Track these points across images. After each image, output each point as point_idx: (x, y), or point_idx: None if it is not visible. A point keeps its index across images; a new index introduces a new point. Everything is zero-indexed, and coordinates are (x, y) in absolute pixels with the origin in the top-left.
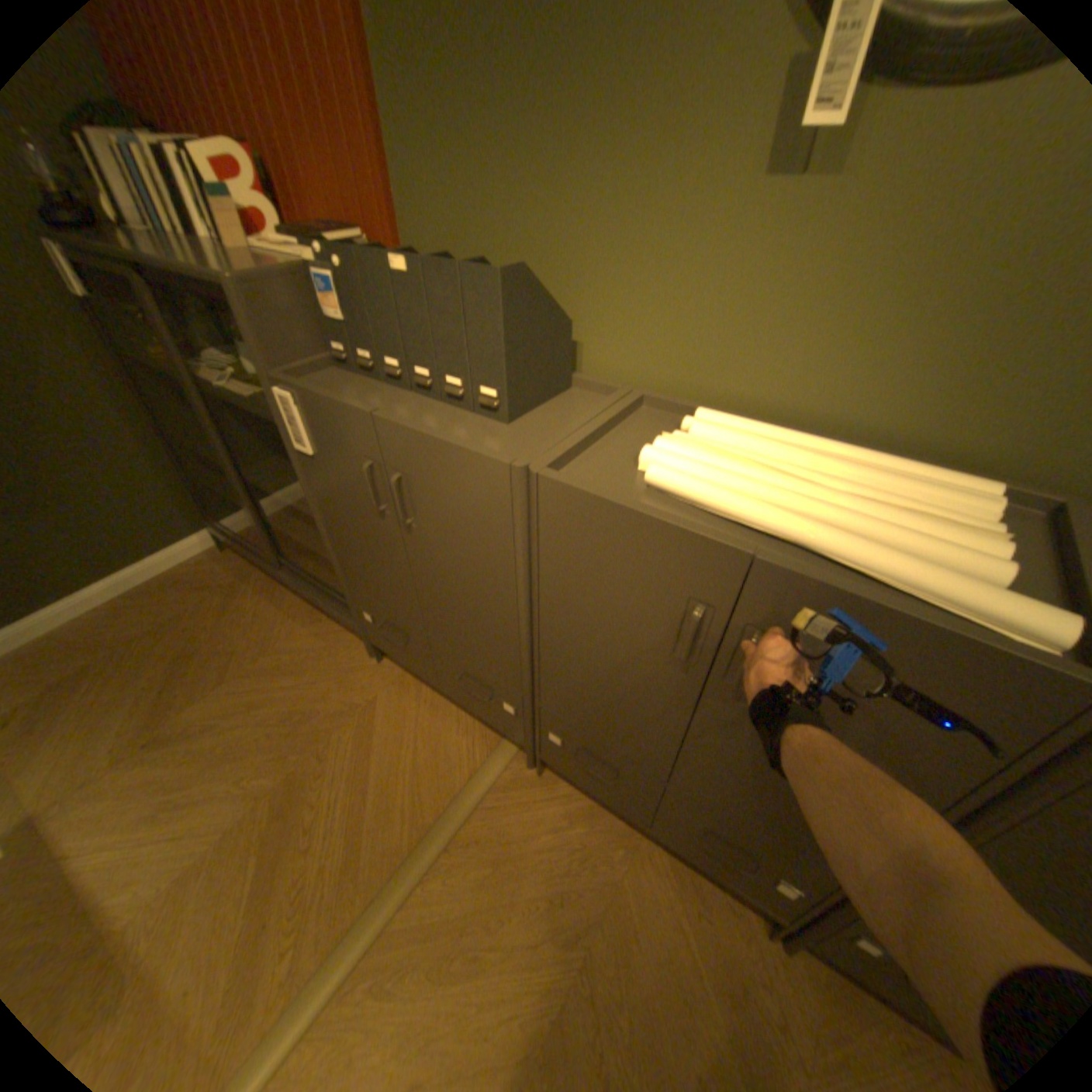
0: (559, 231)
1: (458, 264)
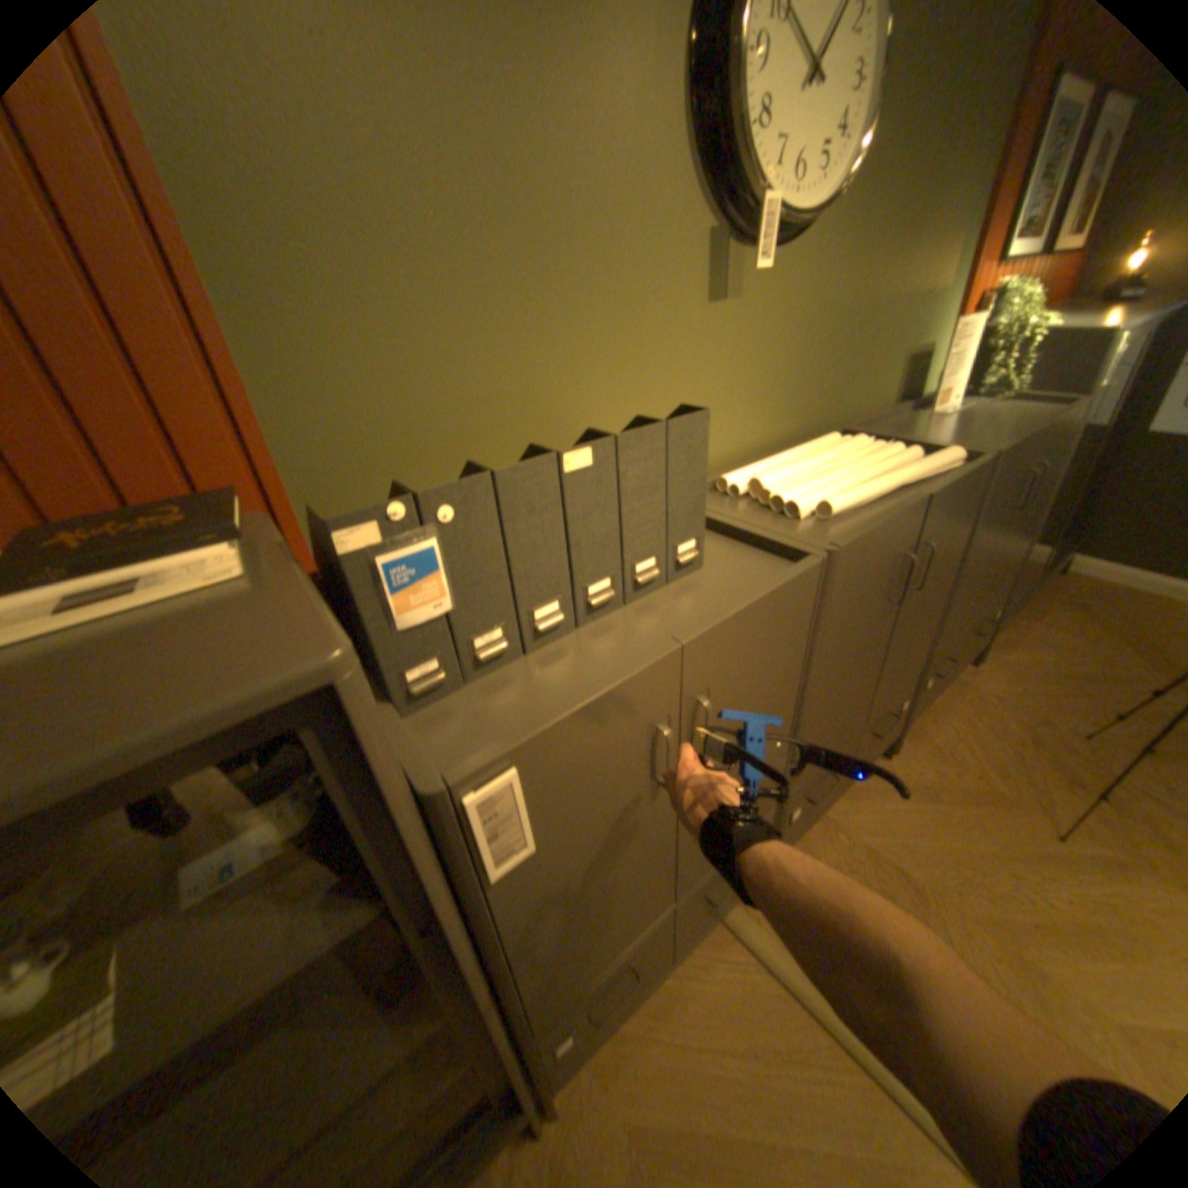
0: (563, 385)
1: (667, 424)
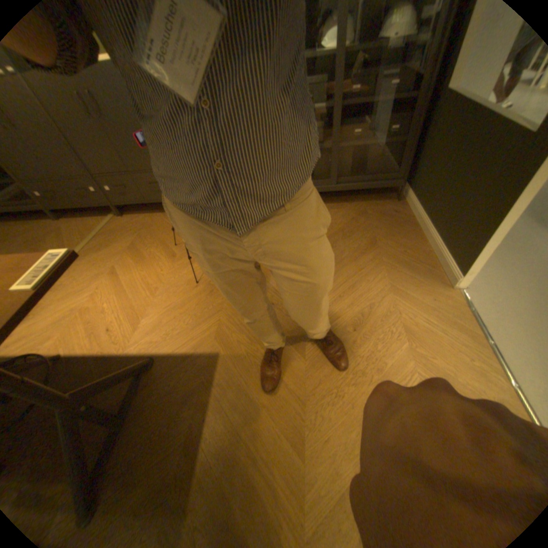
0: None
1: None
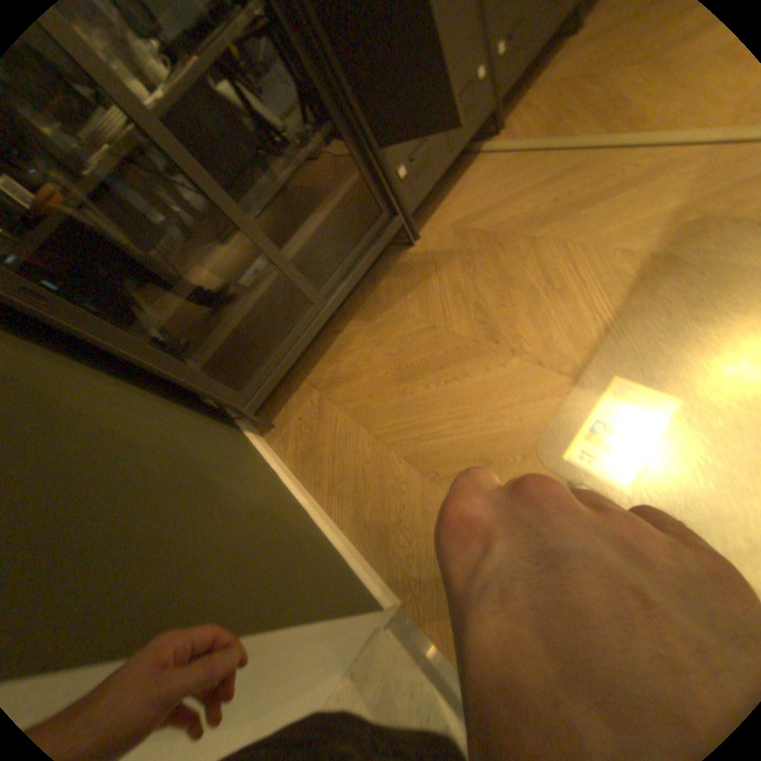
0: None
1: None
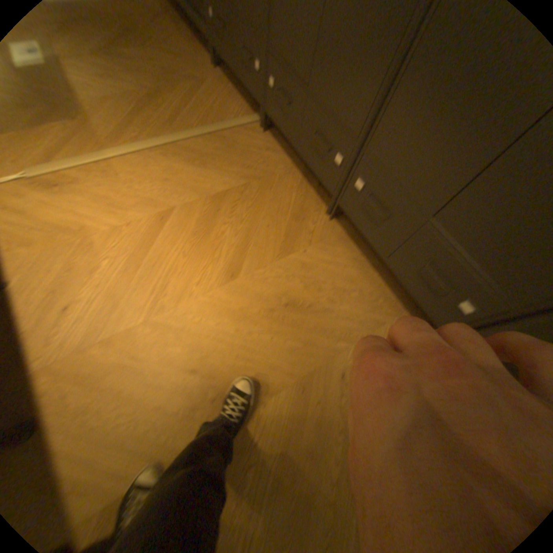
0: None
1: None
